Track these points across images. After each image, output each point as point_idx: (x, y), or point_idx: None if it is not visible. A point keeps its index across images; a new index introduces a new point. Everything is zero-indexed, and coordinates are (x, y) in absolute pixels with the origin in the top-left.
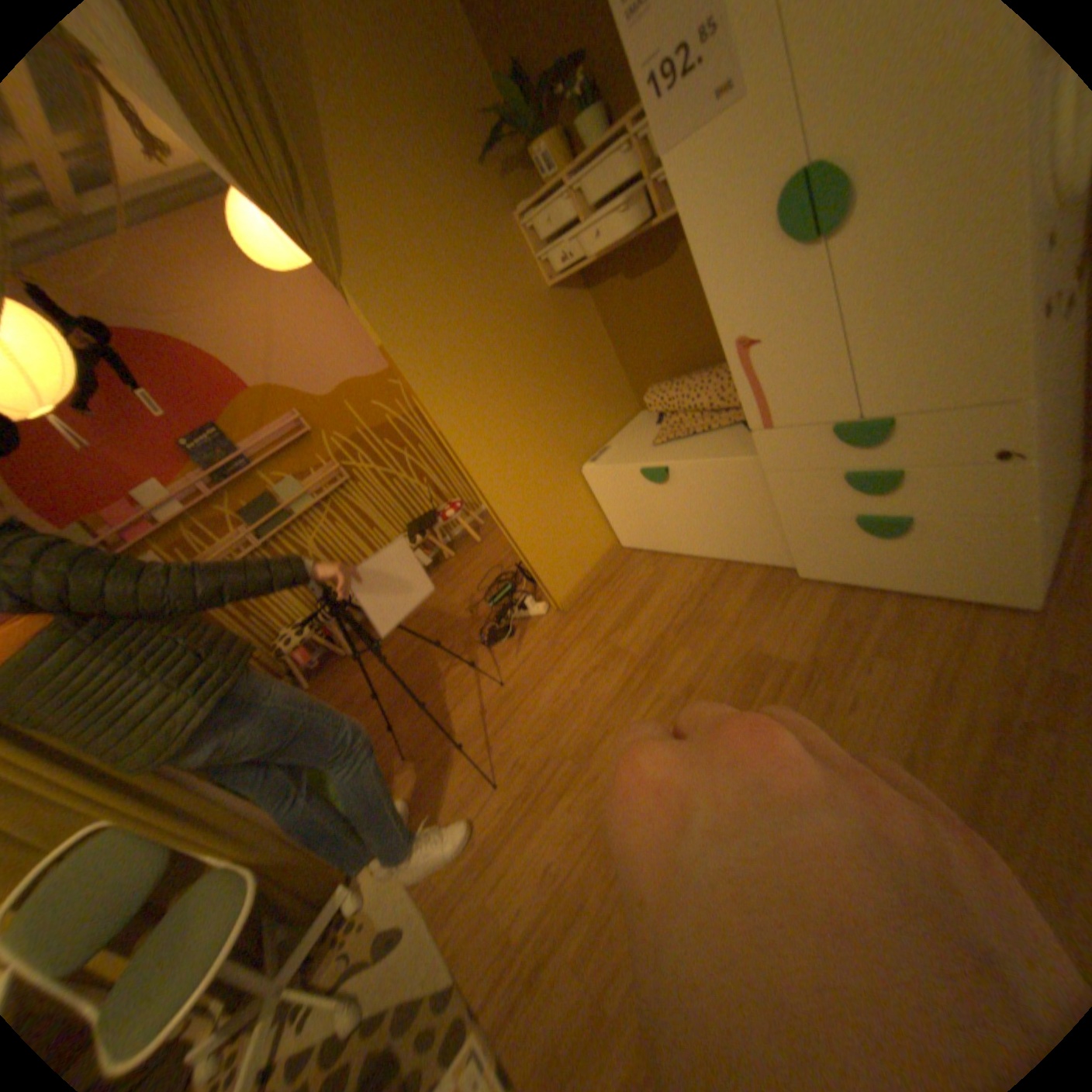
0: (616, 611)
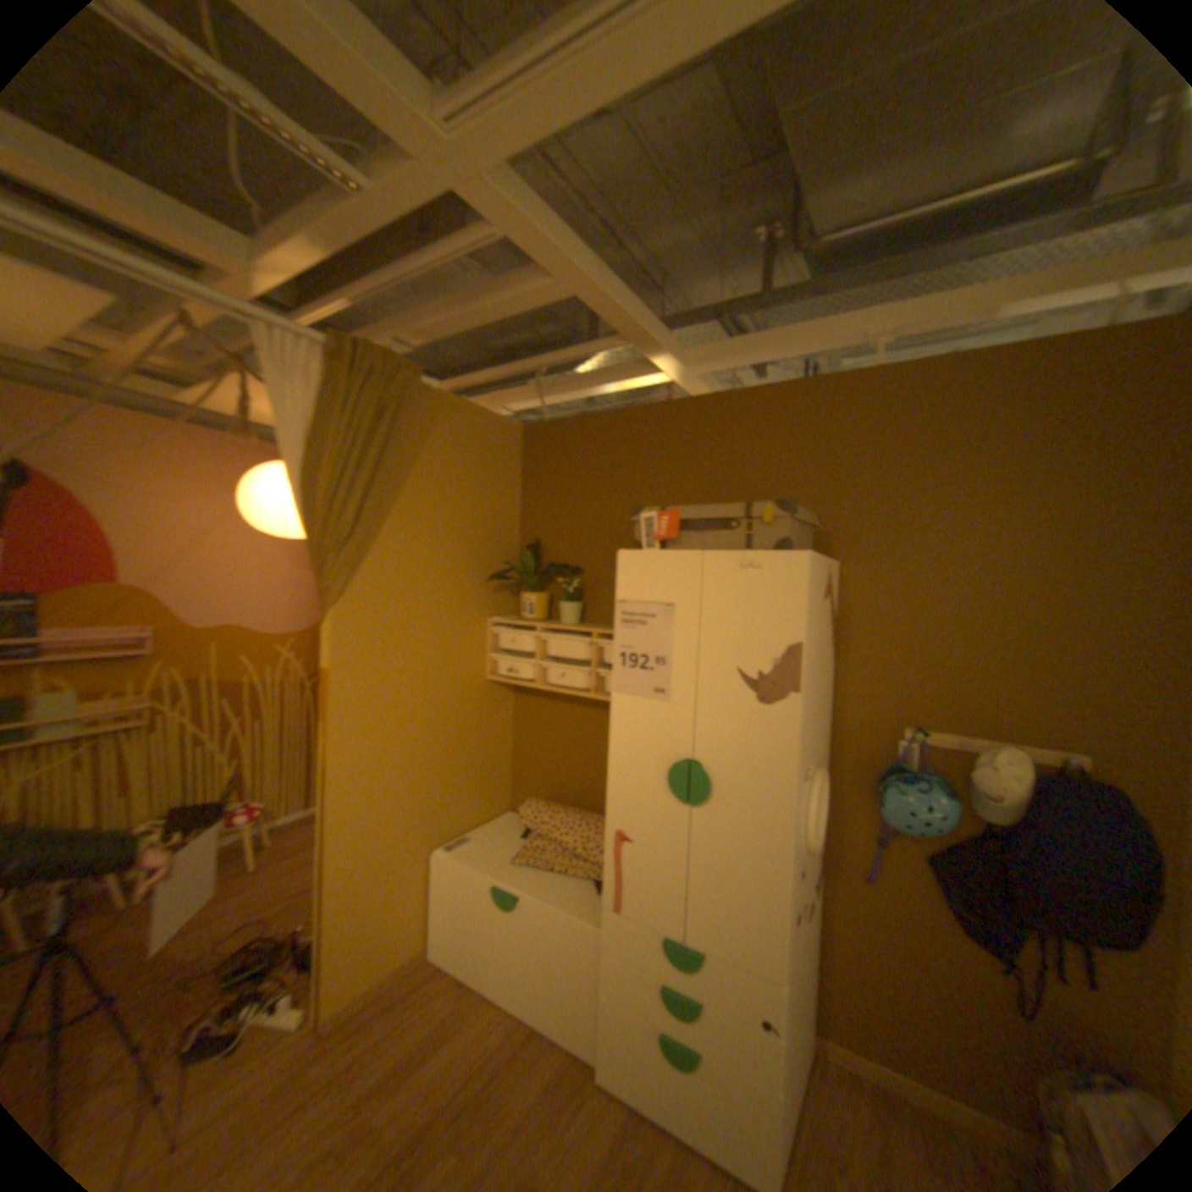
0: (387, 1066)
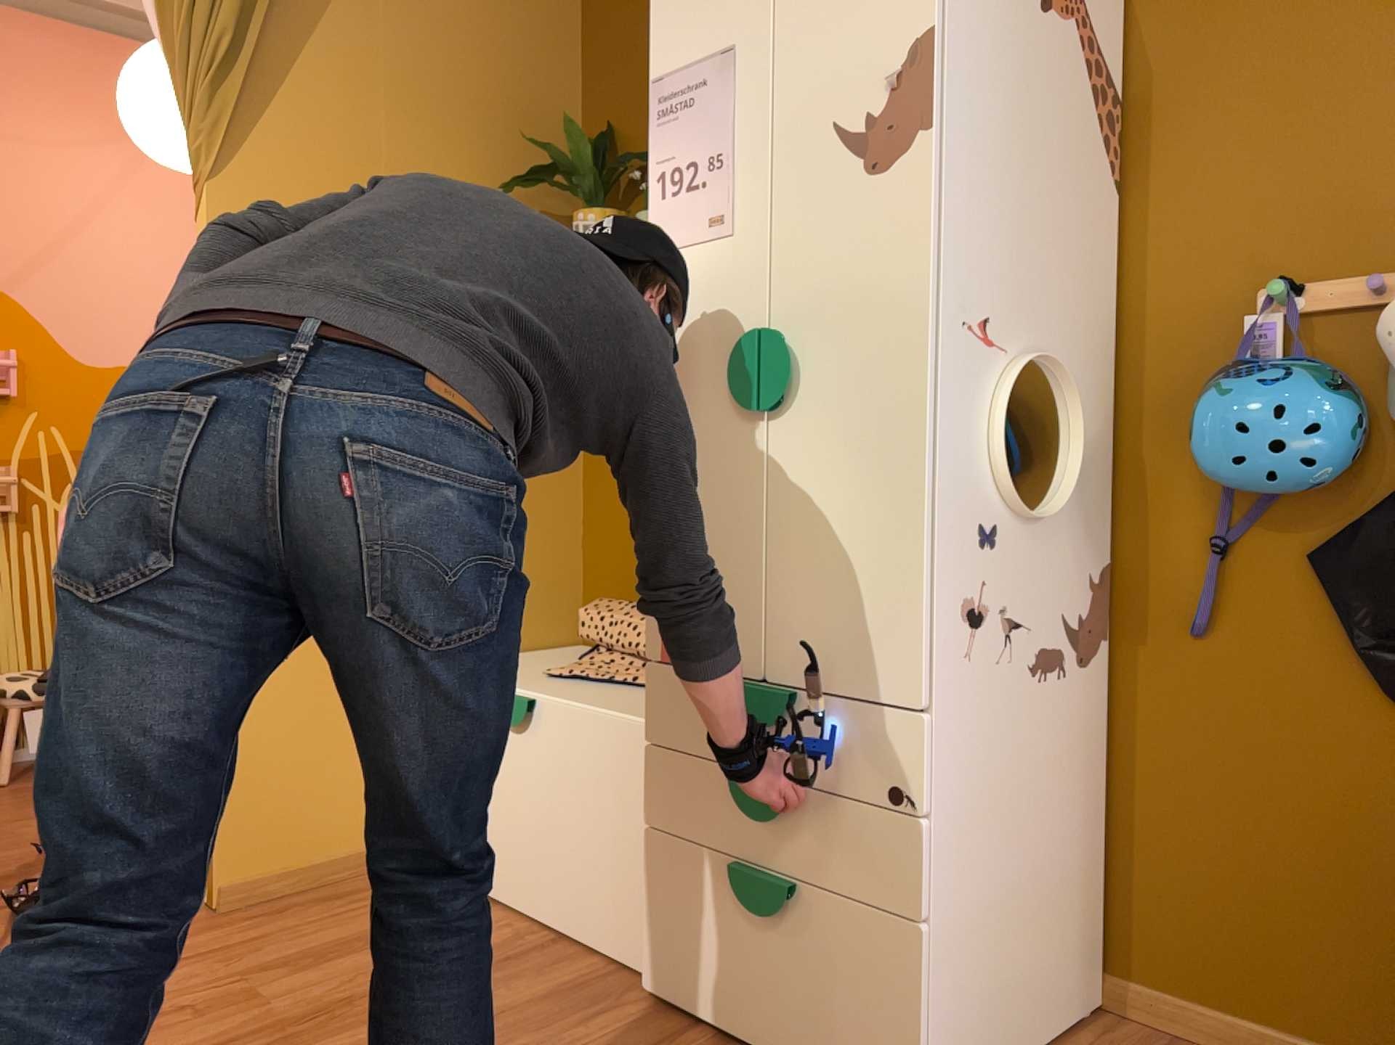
0: (305, 945)
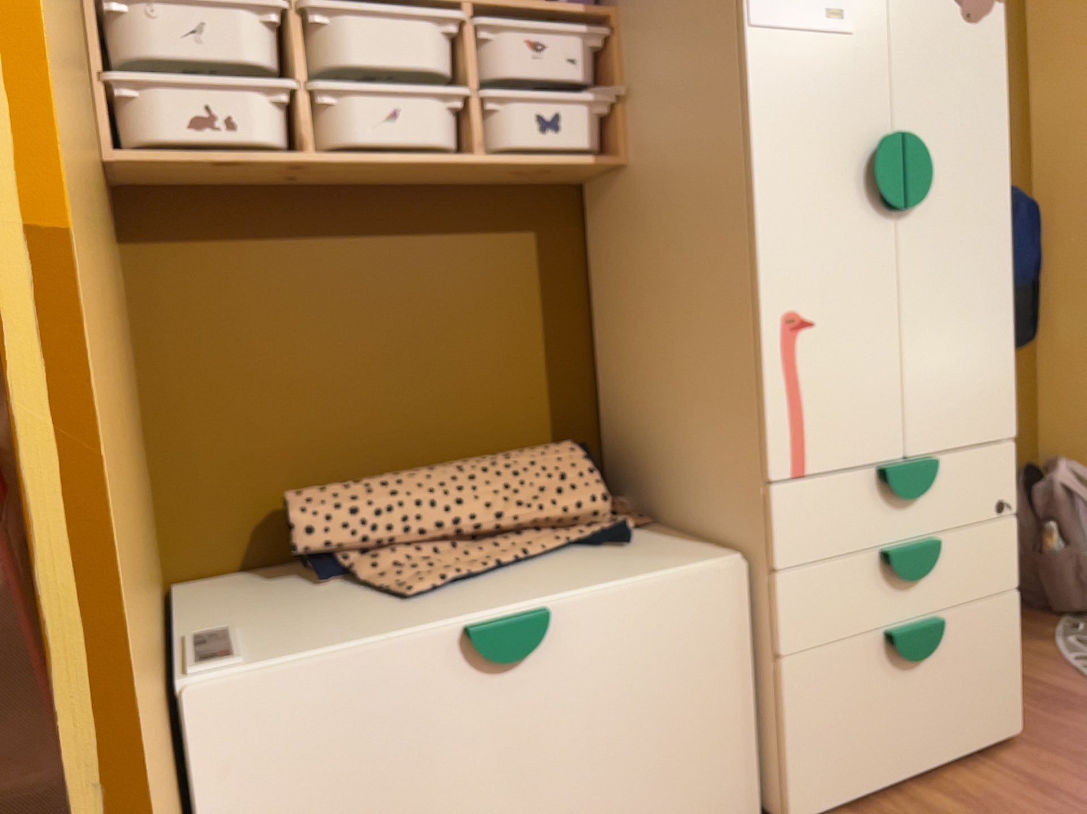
0: None
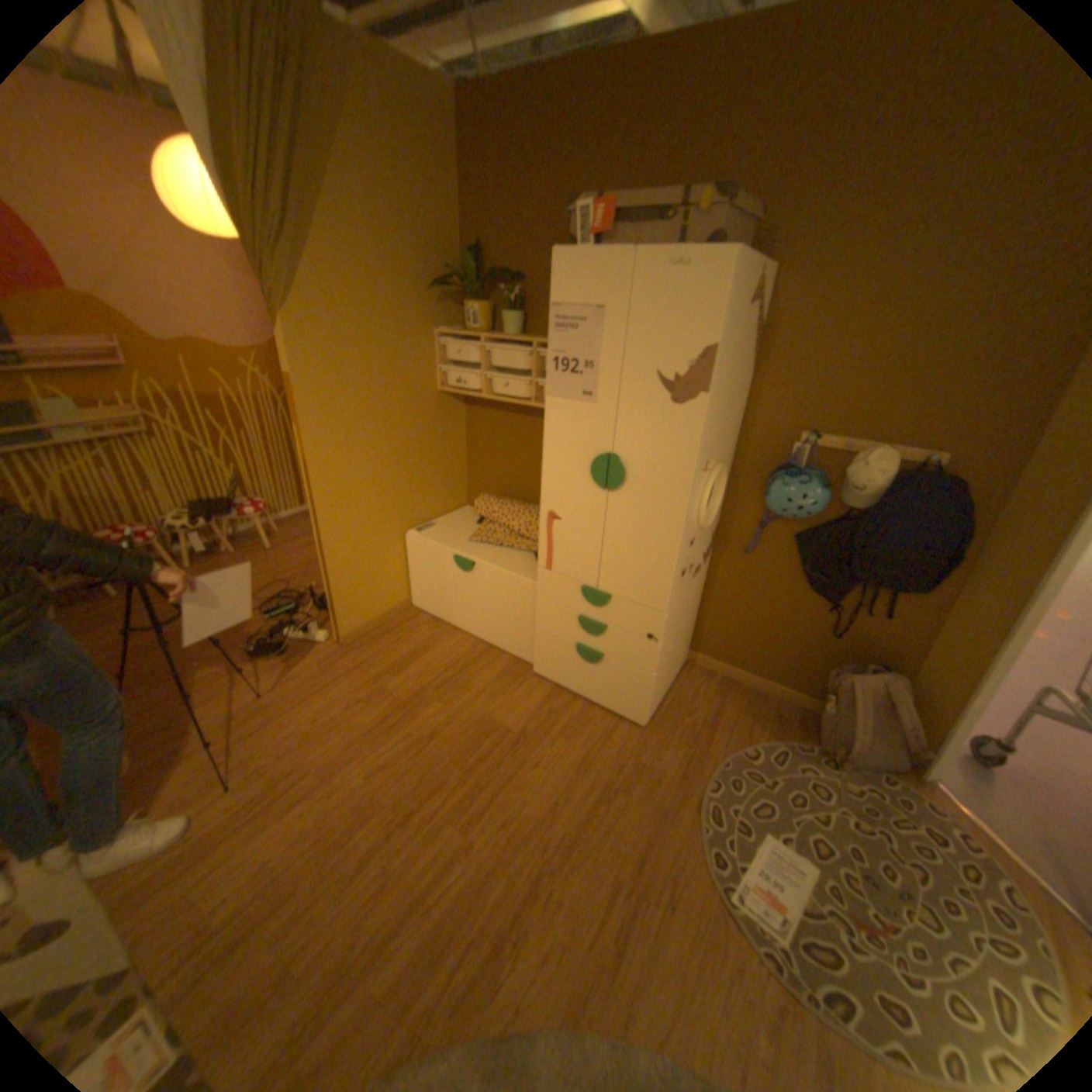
0: (392, 661)
